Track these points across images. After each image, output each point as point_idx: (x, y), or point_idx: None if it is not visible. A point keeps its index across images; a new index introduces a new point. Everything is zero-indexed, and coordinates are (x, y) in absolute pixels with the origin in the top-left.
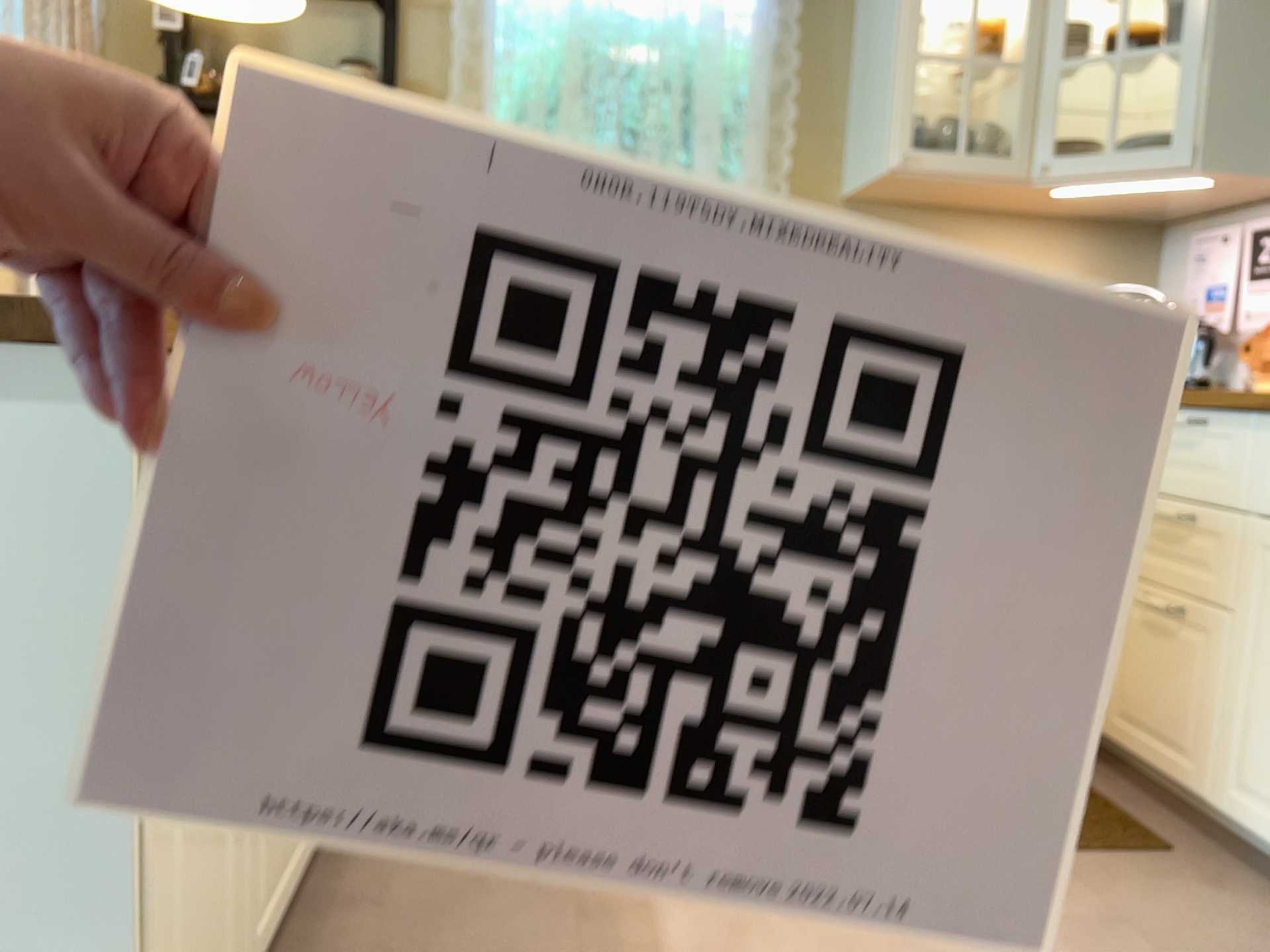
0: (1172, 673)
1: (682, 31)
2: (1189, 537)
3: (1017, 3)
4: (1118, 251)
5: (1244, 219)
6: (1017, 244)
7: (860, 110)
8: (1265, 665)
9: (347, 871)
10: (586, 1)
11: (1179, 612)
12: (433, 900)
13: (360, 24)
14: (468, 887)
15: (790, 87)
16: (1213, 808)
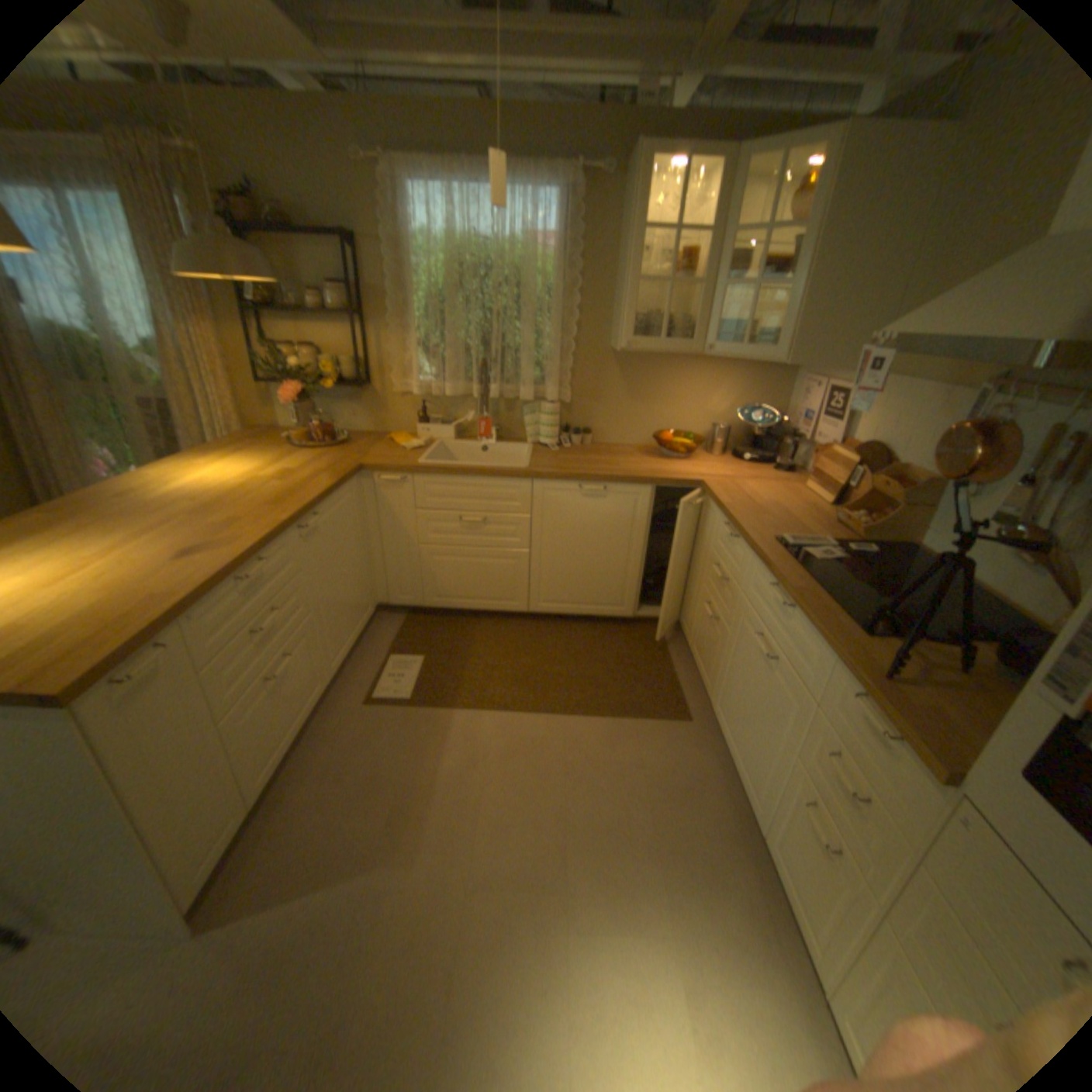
0: (711, 641)
1: (515, 247)
2: (725, 586)
3: (713, 229)
4: (769, 374)
5: (832, 372)
6: (709, 371)
7: (618, 296)
8: (734, 661)
9: (331, 715)
10: (456, 232)
11: (714, 619)
12: (360, 734)
13: (334, 250)
14: (377, 727)
15: (578, 282)
16: (712, 705)
